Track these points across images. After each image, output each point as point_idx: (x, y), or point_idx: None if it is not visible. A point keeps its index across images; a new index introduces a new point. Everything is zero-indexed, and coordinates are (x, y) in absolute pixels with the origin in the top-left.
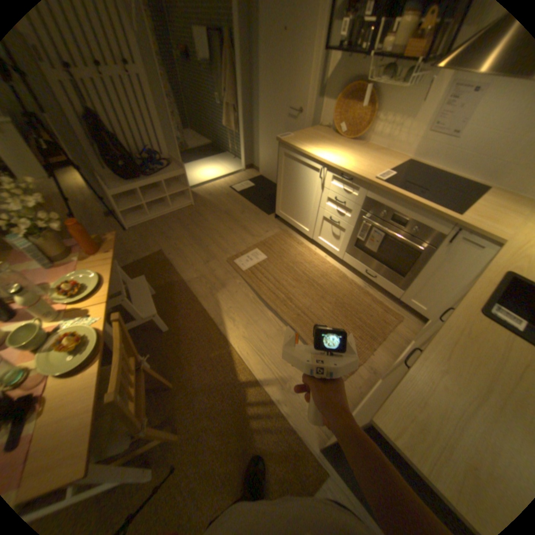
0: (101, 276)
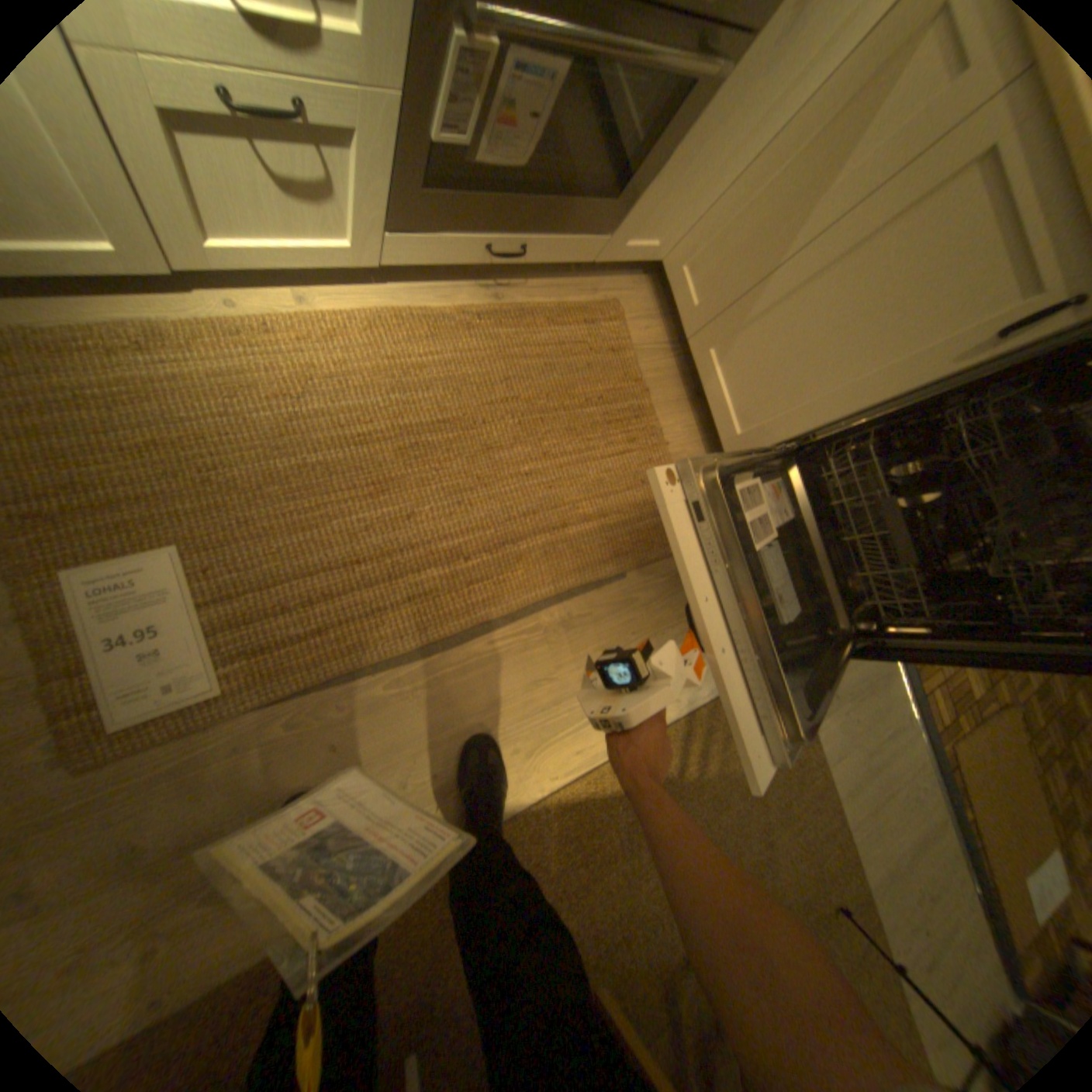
0: None
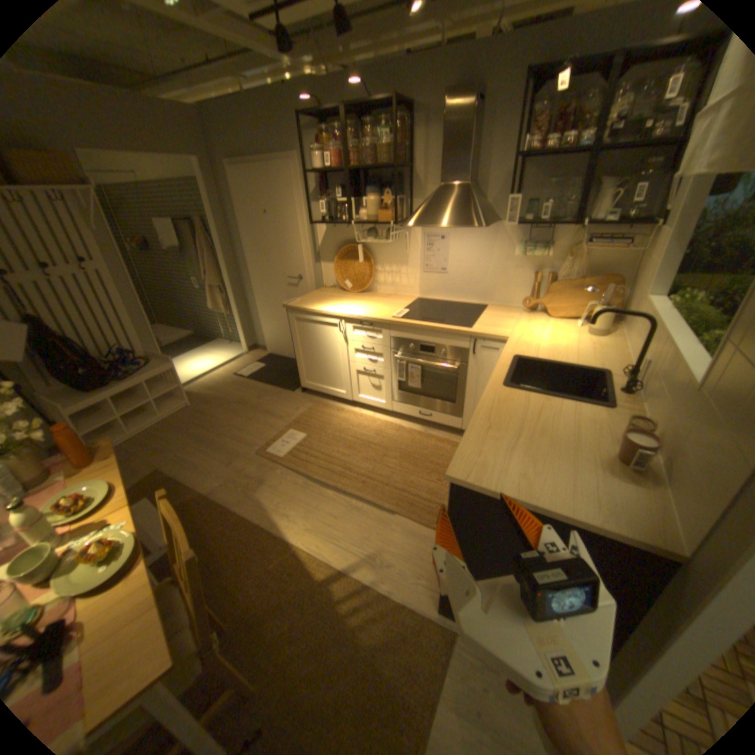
0: (111, 481)
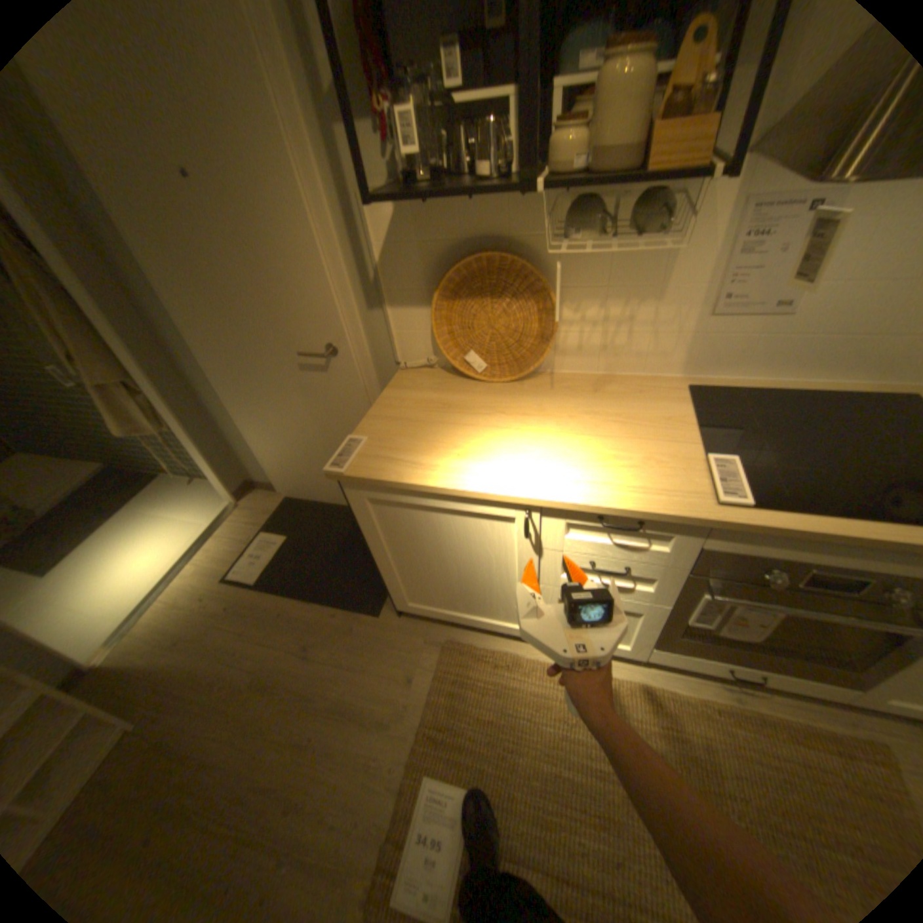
0: None
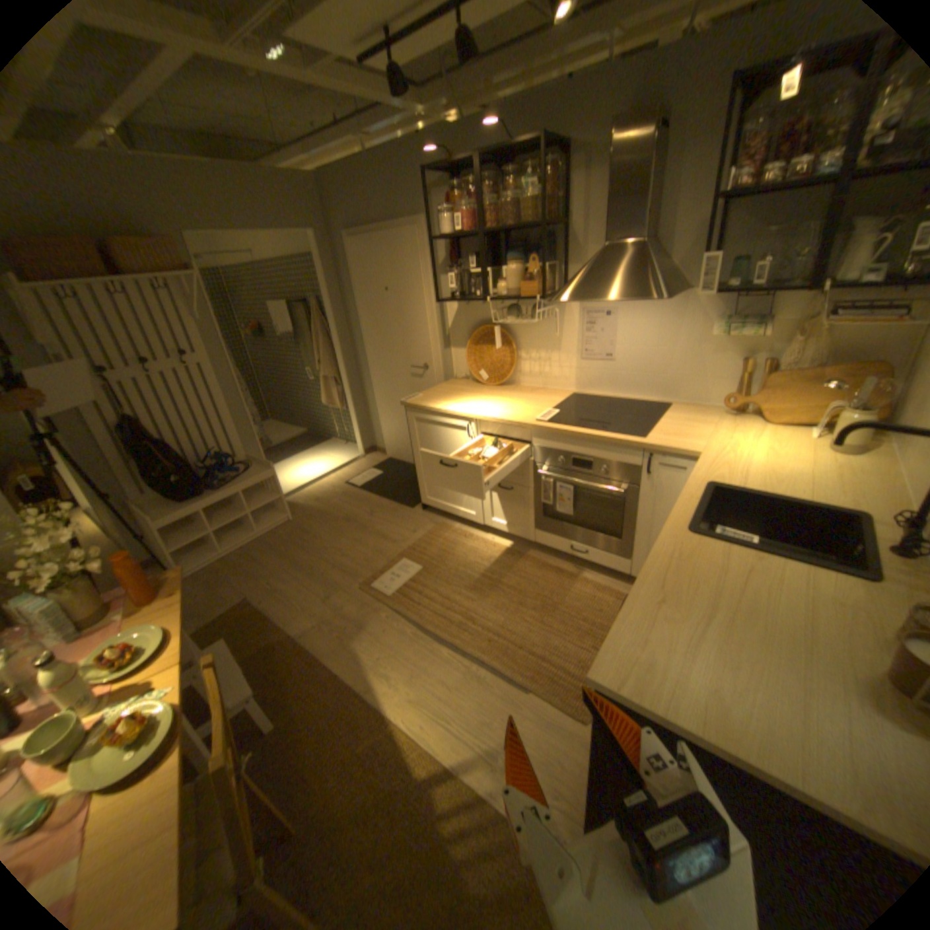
0: (168, 627)
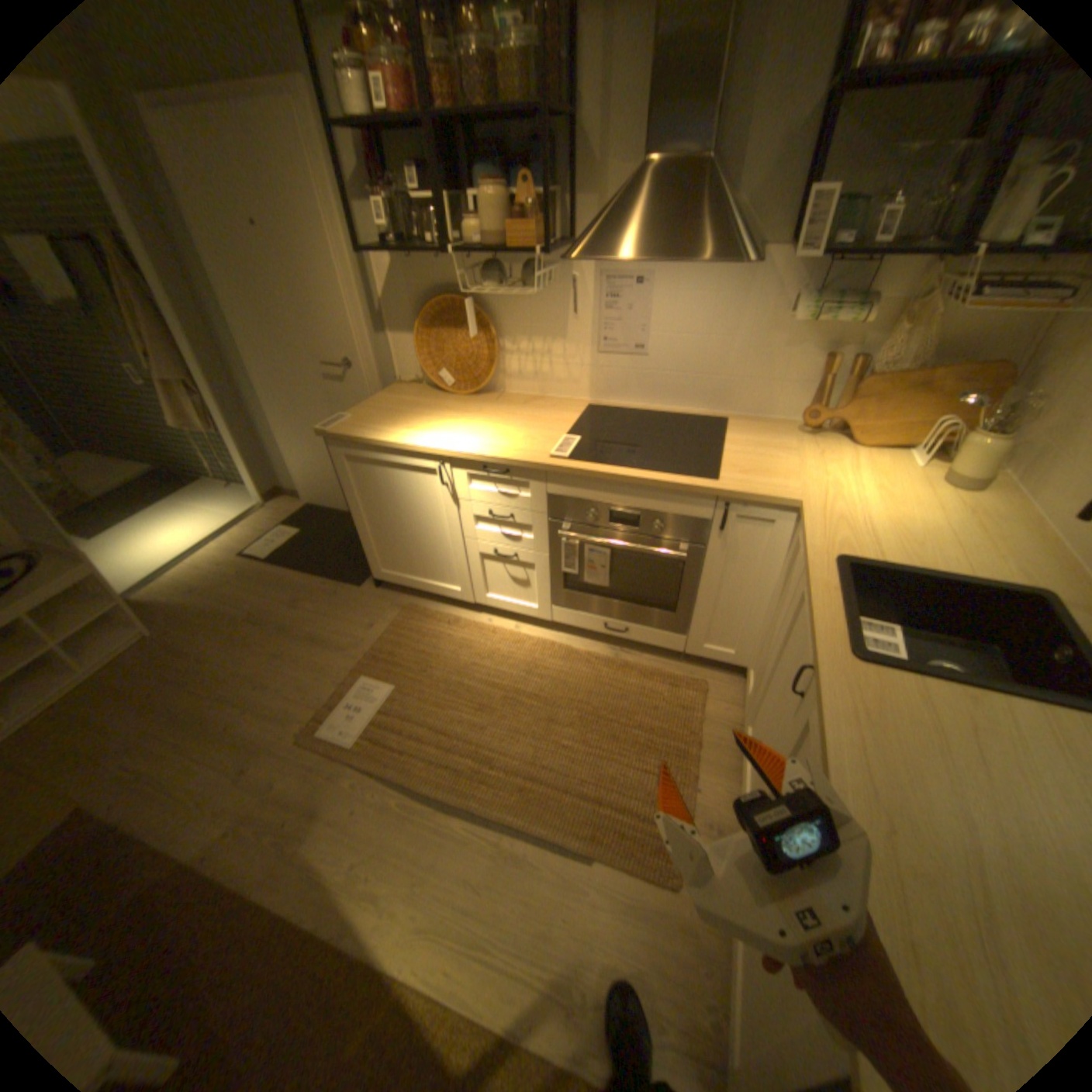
0: None
